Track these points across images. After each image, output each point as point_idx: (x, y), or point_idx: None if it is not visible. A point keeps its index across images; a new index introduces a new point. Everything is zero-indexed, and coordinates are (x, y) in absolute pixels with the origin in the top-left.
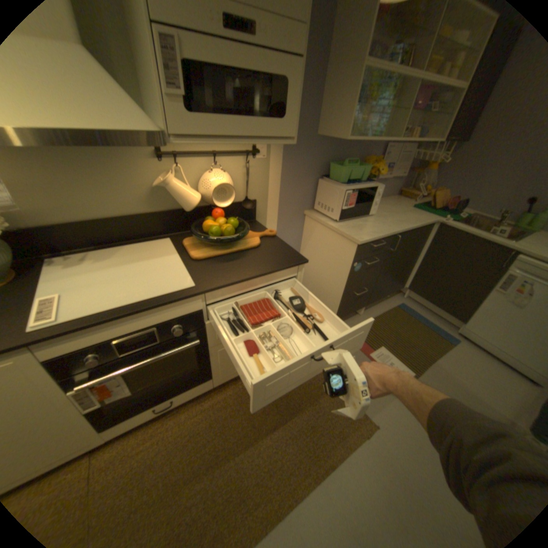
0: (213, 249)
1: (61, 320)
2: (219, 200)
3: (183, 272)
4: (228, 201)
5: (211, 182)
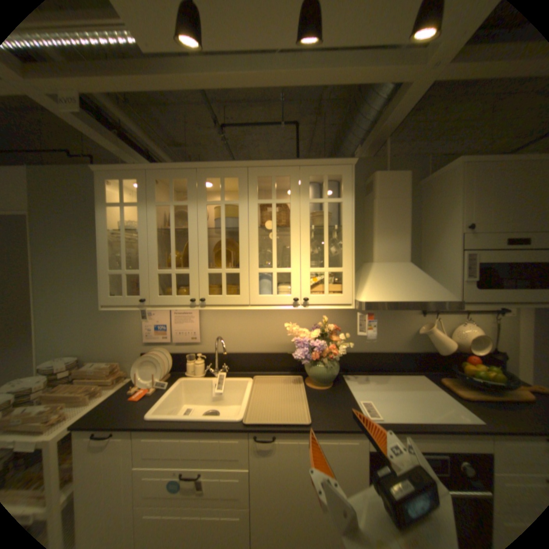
0: (478, 394)
1: (386, 421)
2: (475, 349)
3: (462, 409)
4: (484, 351)
5: (466, 334)
